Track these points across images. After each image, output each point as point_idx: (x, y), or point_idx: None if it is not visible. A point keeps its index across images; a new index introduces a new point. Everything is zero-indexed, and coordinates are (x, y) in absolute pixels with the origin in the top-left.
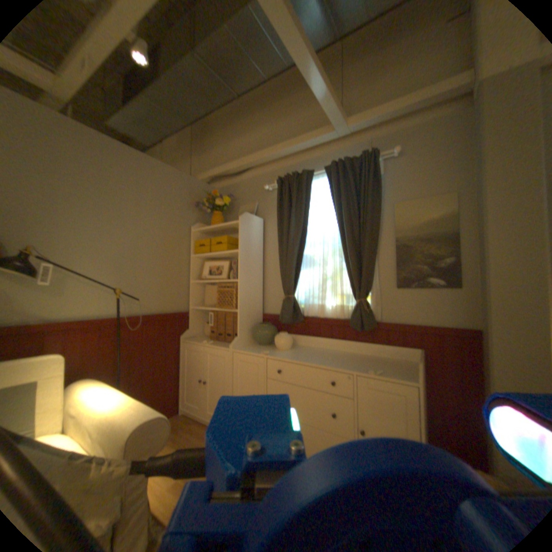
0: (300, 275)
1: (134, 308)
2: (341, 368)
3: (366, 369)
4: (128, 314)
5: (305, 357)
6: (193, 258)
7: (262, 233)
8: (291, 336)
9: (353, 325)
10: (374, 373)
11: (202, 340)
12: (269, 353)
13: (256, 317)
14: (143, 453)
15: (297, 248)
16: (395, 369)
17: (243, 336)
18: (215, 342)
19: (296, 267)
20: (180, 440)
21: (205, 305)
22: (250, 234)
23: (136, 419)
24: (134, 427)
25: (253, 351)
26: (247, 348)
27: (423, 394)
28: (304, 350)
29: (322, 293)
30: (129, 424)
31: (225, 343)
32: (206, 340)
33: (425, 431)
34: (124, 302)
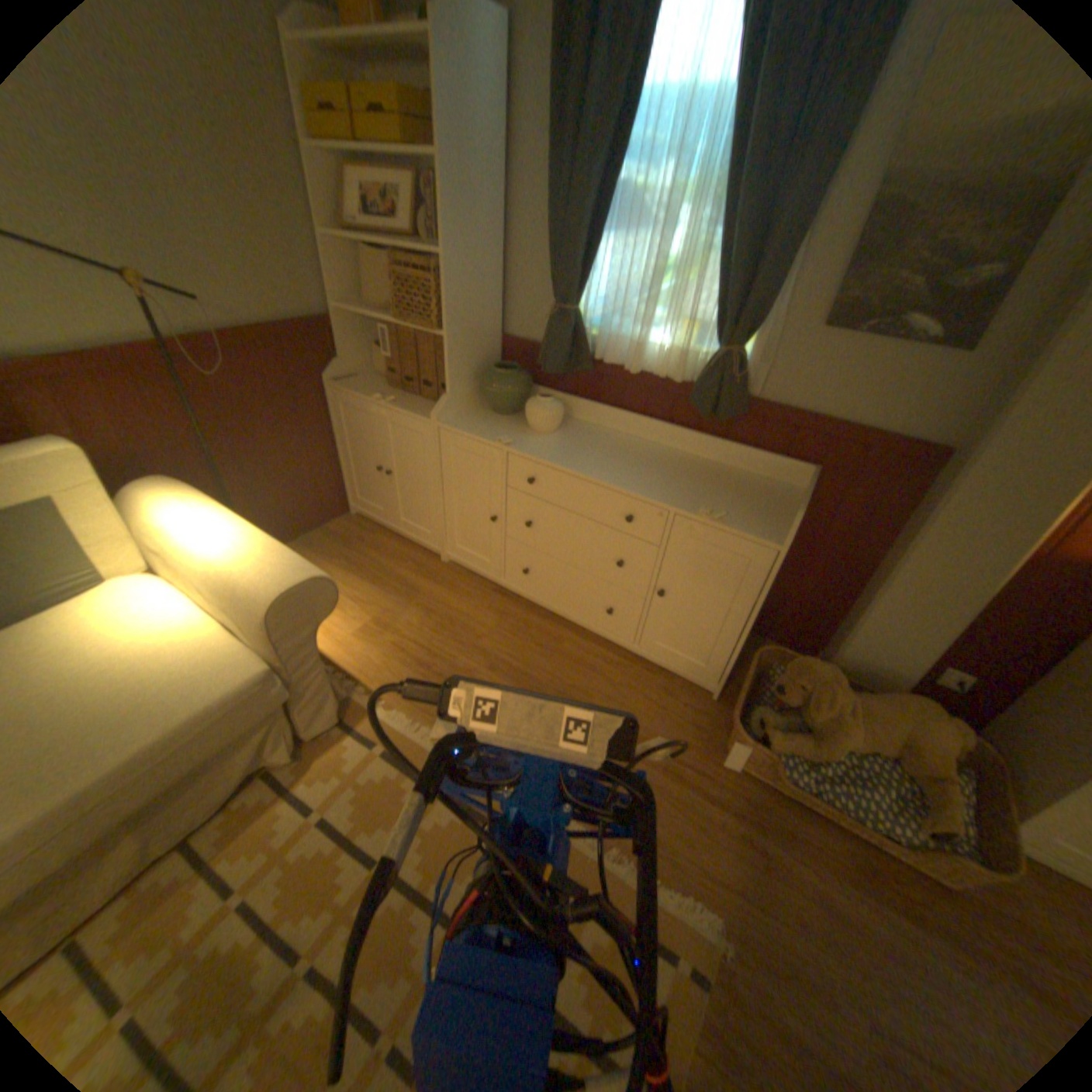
0: (600, 251)
1: (192, 309)
2: (650, 496)
3: (696, 501)
4: (182, 326)
5: (584, 458)
6: (307, 151)
7: (504, 78)
8: (561, 403)
9: (695, 402)
10: (708, 516)
11: (371, 385)
12: (512, 441)
13: (486, 345)
14: (299, 625)
15: (604, 163)
16: (749, 504)
17: (457, 391)
18: (399, 393)
19: (592, 224)
20: (360, 558)
21: (365, 300)
22: (468, 86)
23: (270, 580)
24: (271, 596)
25: (479, 431)
26: (467, 421)
27: (782, 558)
28: (584, 434)
29: (645, 313)
30: (260, 590)
31: (420, 401)
32: (379, 387)
33: (760, 605)
34: (158, 297)
